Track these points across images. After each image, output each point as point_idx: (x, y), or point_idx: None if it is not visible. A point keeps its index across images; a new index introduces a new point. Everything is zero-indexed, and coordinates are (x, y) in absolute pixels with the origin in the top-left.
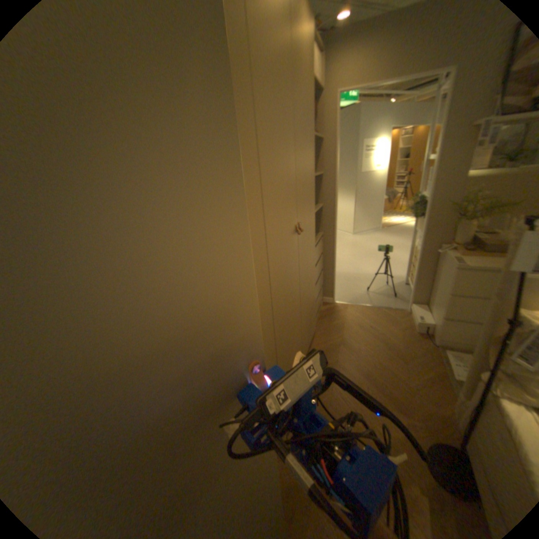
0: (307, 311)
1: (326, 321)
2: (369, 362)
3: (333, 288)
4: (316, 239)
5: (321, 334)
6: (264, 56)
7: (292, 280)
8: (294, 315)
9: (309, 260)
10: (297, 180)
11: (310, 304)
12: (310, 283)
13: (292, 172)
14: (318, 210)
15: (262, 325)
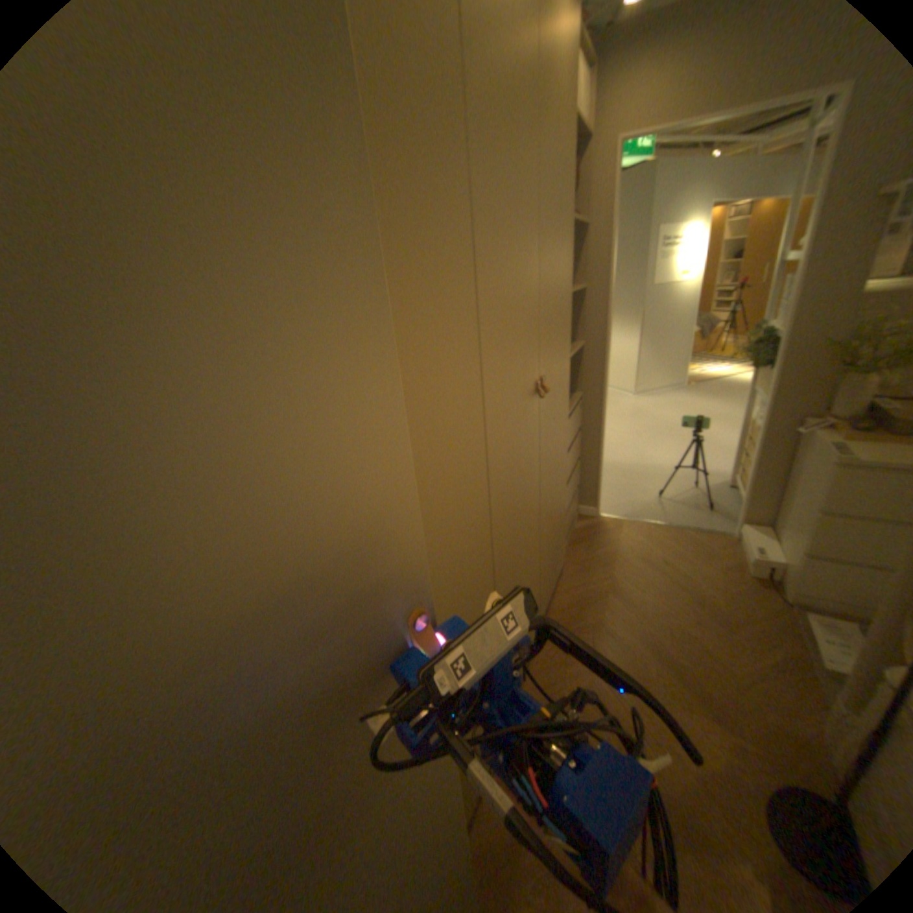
0: (551, 531)
1: (584, 549)
2: (662, 626)
3: (598, 490)
4: (571, 405)
5: (573, 572)
6: (490, 73)
7: (527, 478)
8: (528, 539)
9: (558, 442)
10: (542, 301)
11: (557, 520)
12: (557, 483)
13: (534, 286)
14: (575, 353)
15: (474, 560)
